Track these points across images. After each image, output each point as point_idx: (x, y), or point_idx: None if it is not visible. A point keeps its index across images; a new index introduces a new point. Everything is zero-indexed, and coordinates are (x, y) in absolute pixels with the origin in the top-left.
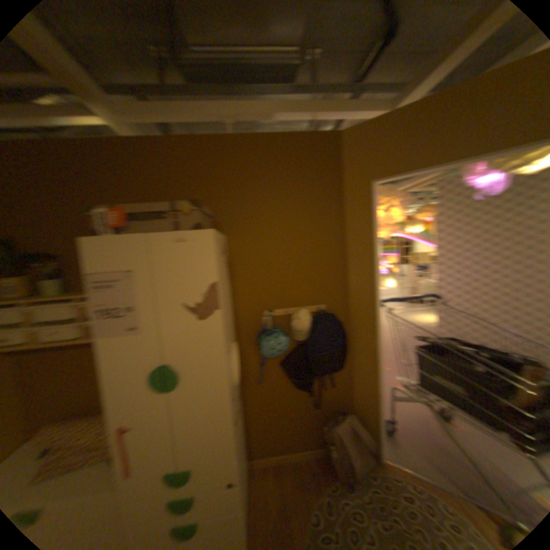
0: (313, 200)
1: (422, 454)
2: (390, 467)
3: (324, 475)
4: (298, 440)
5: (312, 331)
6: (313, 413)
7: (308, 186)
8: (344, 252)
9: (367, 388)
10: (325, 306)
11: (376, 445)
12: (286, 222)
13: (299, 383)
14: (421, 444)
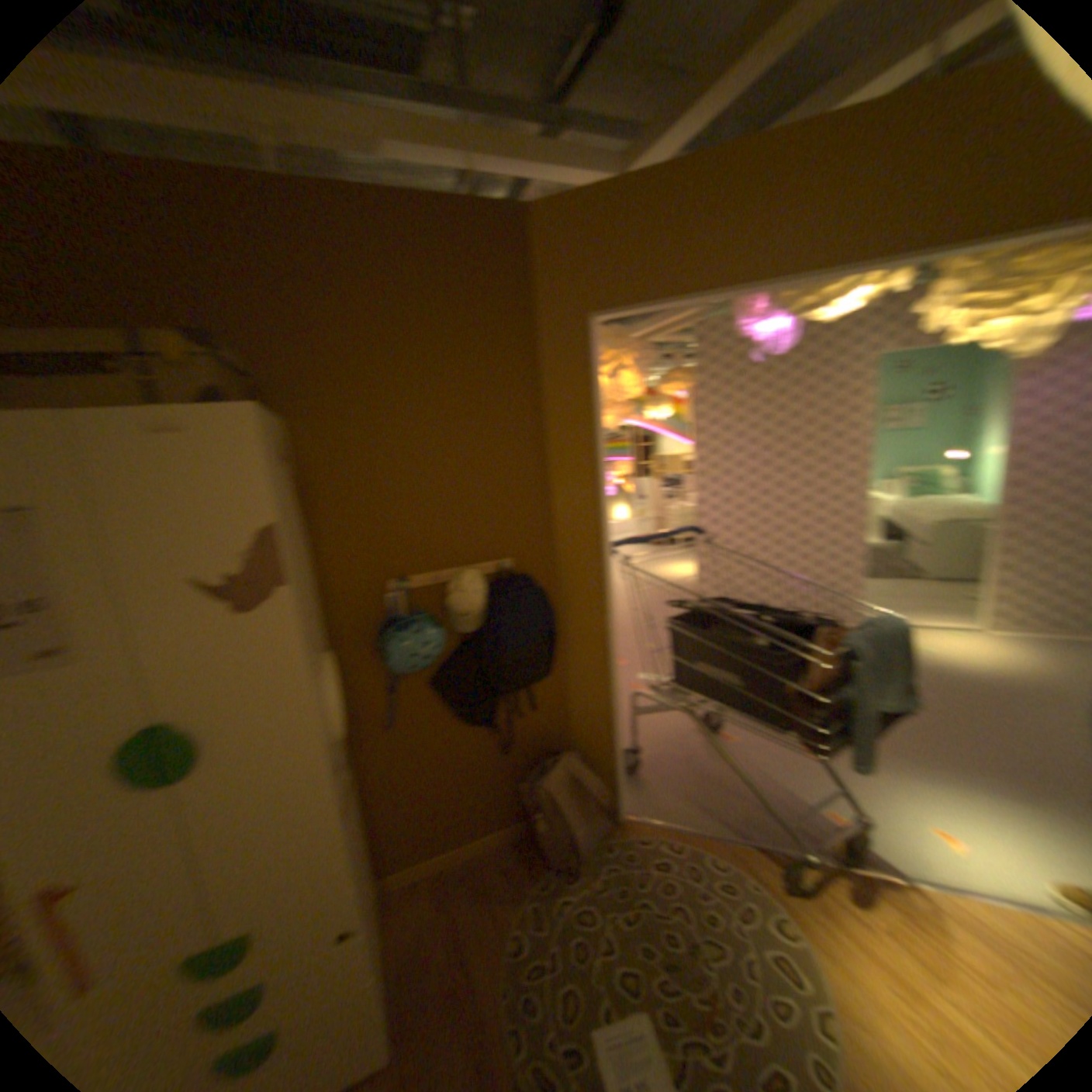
0: (476, 347)
1: (679, 791)
2: (631, 825)
3: (525, 867)
4: (472, 818)
5: (488, 613)
6: (499, 763)
7: (464, 316)
8: (541, 455)
9: (591, 702)
10: (510, 562)
11: (609, 794)
12: (423, 393)
13: (469, 714)
14: (677, 776)
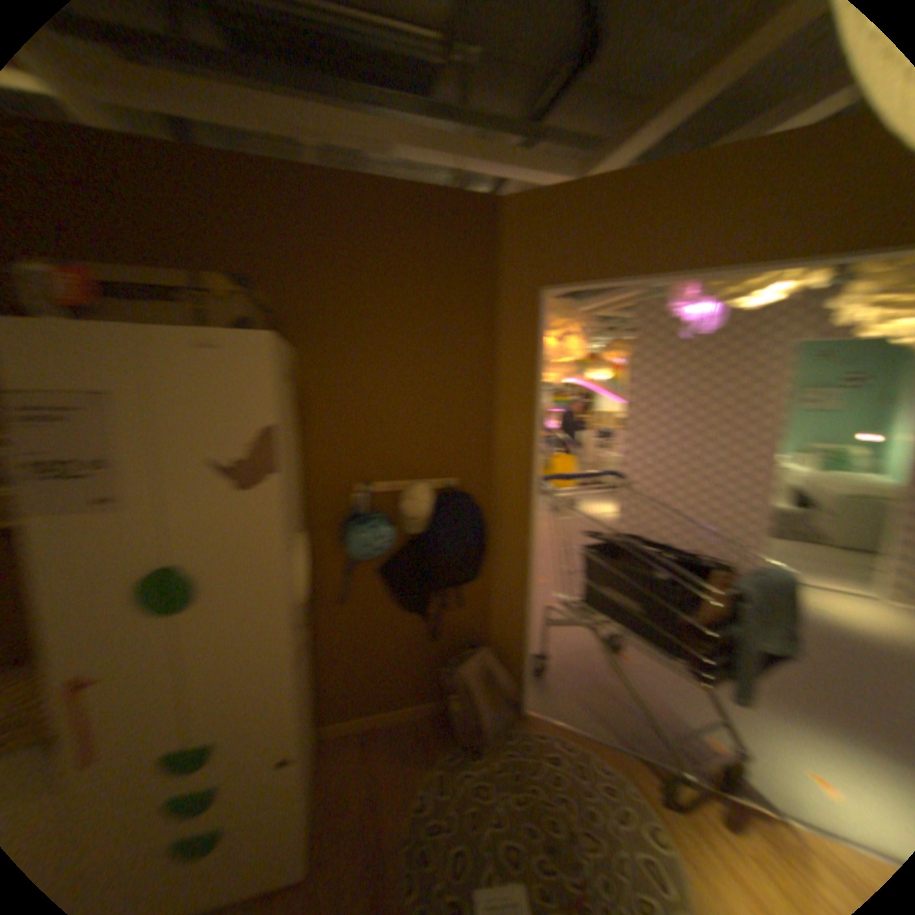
0: (446, 306)
1: (577, 698)
2: (531, 720)
3: (435, 740)
4: (397, 690)
5: (430, 520)
6: (425, 648)
7: (439, 281)
8: (489, 397)
9: (507, 607)
10: (453, 481)
11: (514, 690)
12: (400, 338)
13: (405, 602)
14: (576, 685)
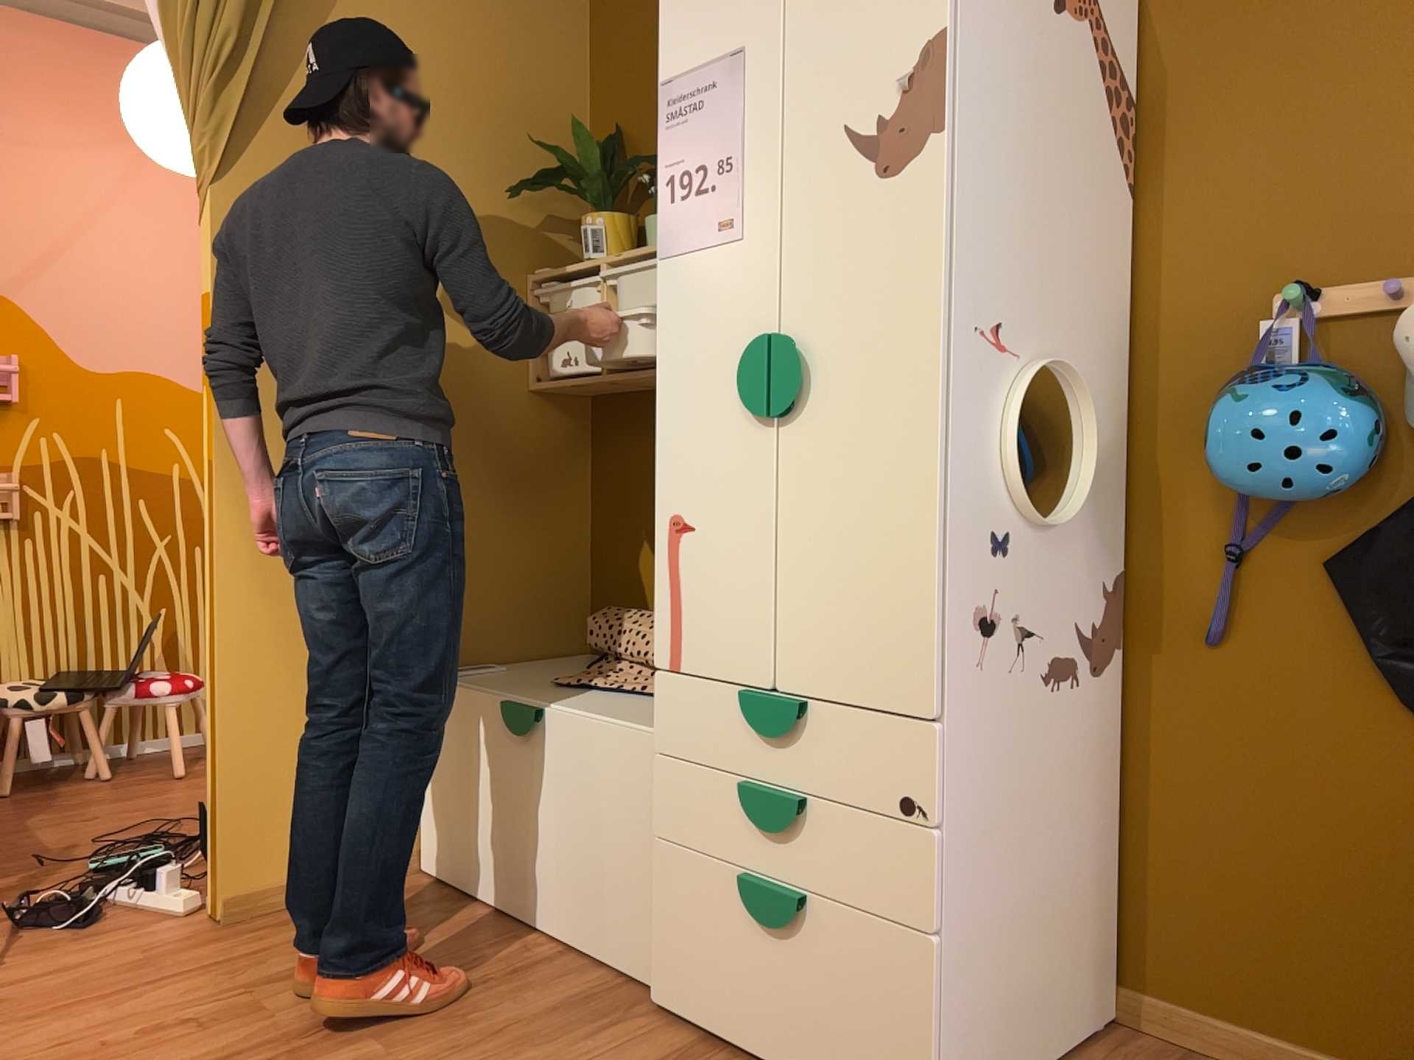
0: None
1: None
2: None
3: None
4: (1402, 1005)
5: None
6: None
7: None
8: None
9: None
10: None
11: None
12: None
13: None
14: None
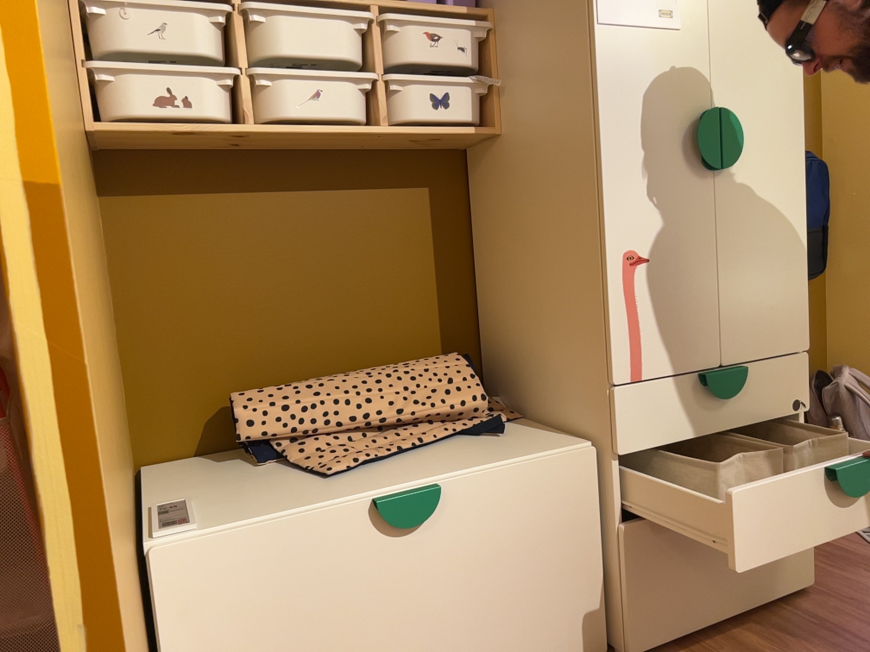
0: None
1: None
2: None
3: None
4: None
5: None
6: None
7: None
8: None
9: (861, 308)
10: None
11: None
12: None
13: None
14: None
